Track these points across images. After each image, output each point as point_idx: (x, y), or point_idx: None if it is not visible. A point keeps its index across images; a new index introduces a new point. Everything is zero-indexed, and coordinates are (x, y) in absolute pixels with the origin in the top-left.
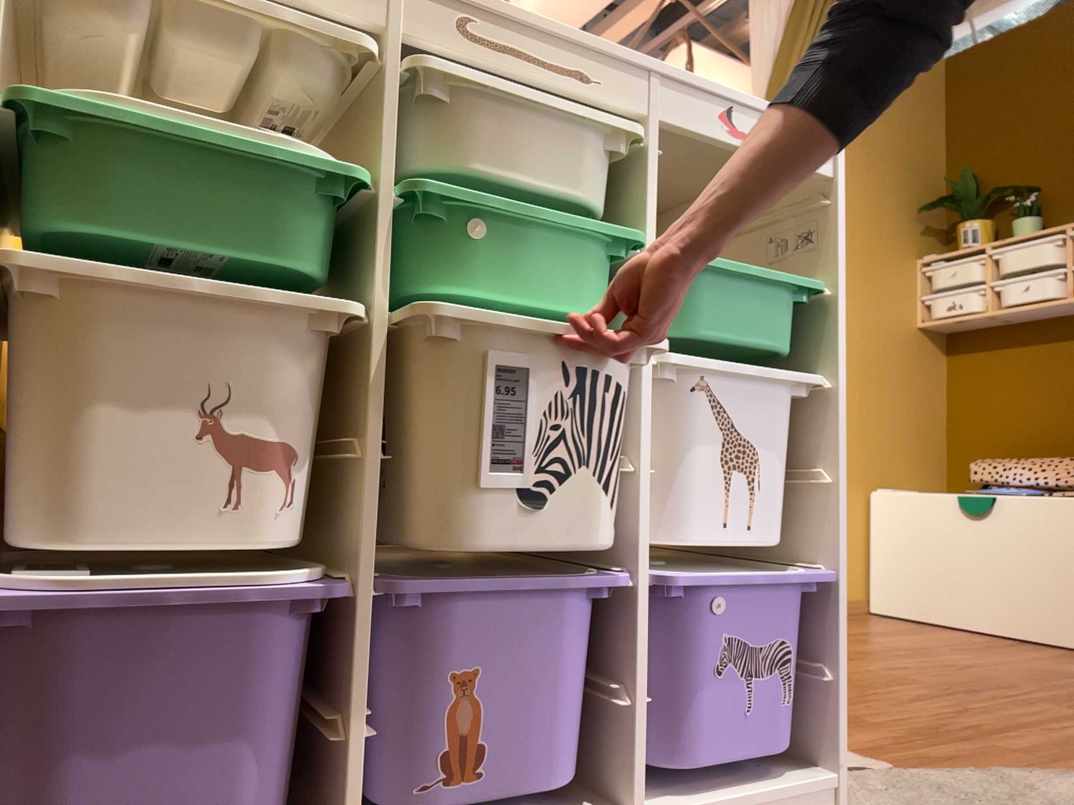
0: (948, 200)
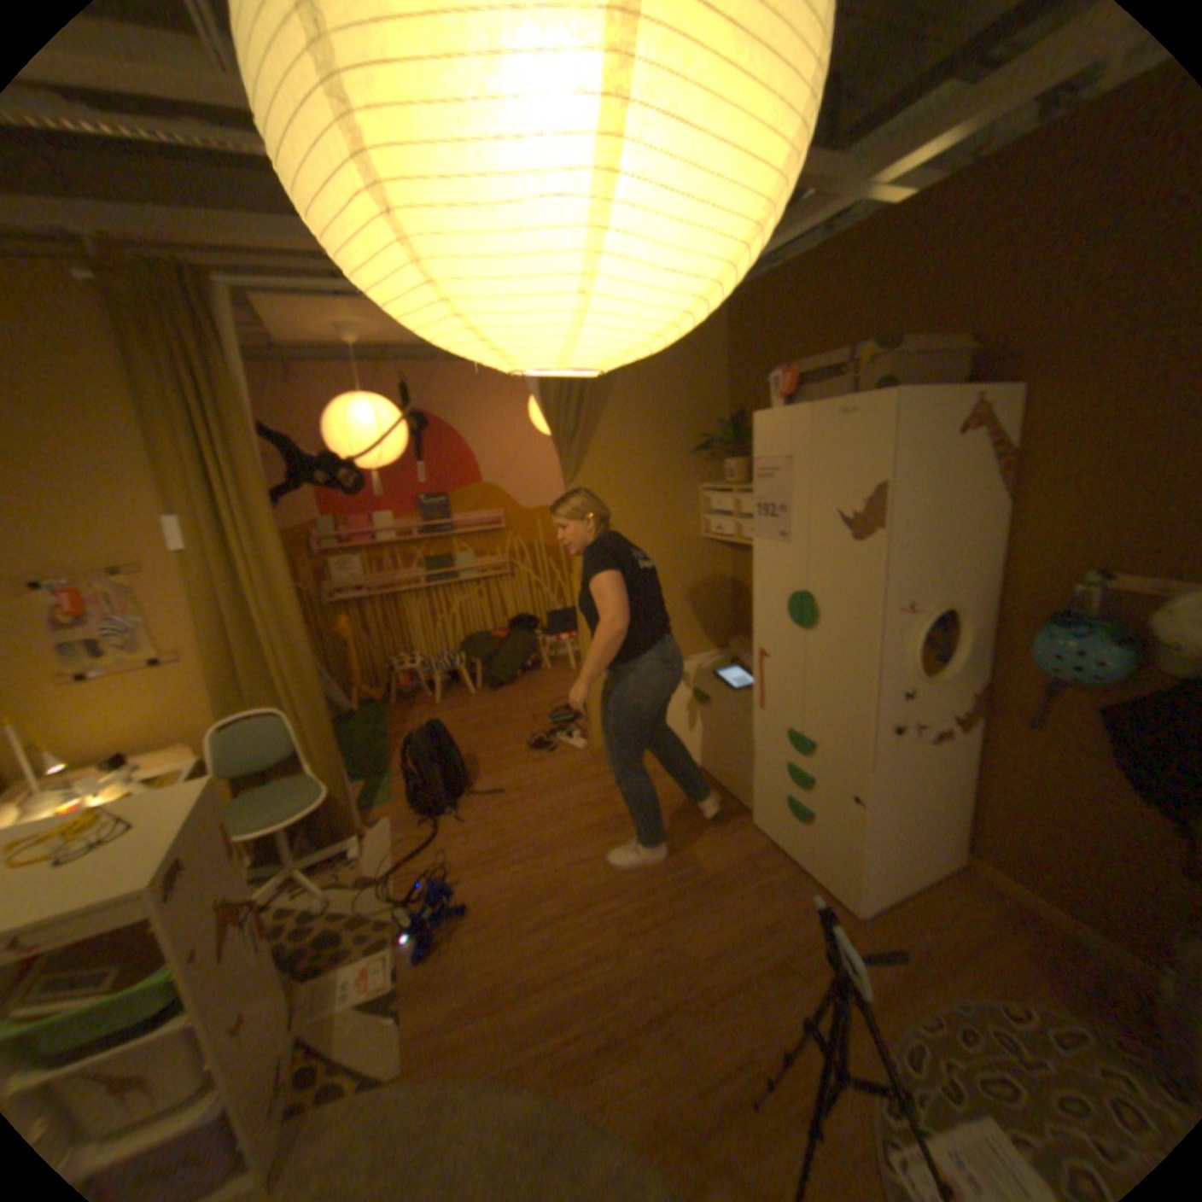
0: (718, 441)
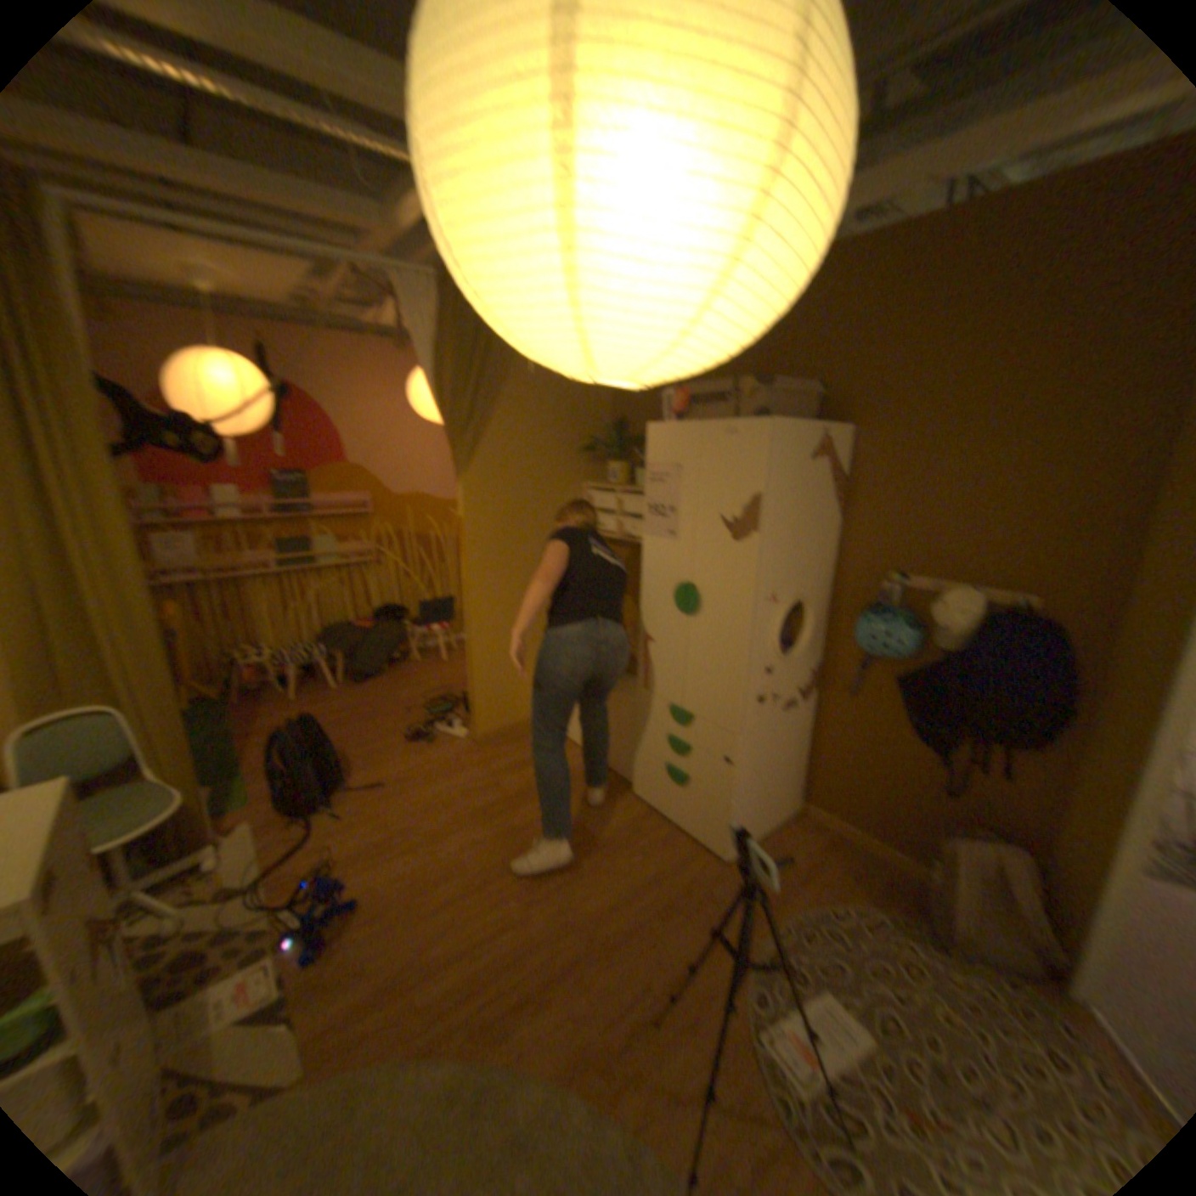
0: (606, 446)
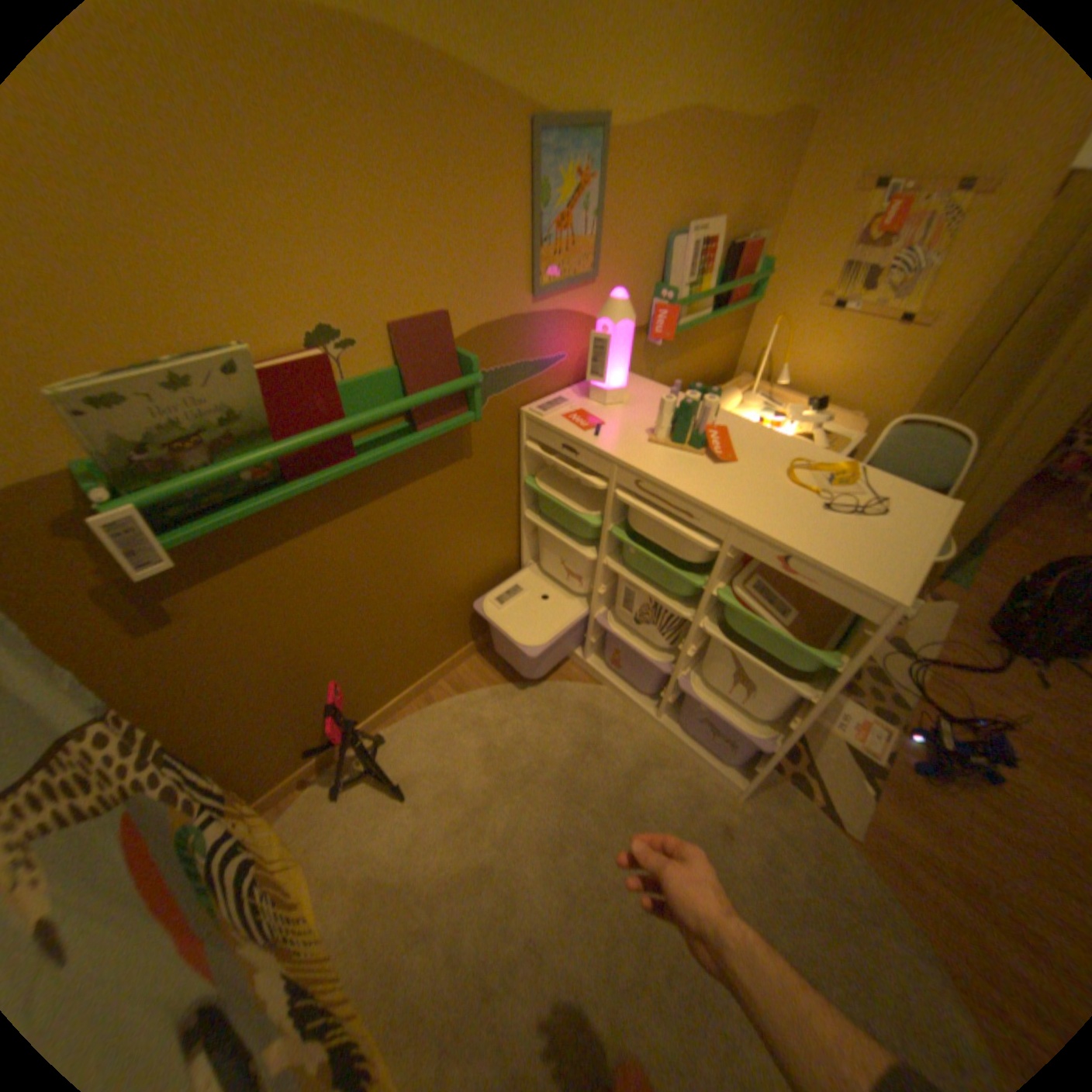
0: None
